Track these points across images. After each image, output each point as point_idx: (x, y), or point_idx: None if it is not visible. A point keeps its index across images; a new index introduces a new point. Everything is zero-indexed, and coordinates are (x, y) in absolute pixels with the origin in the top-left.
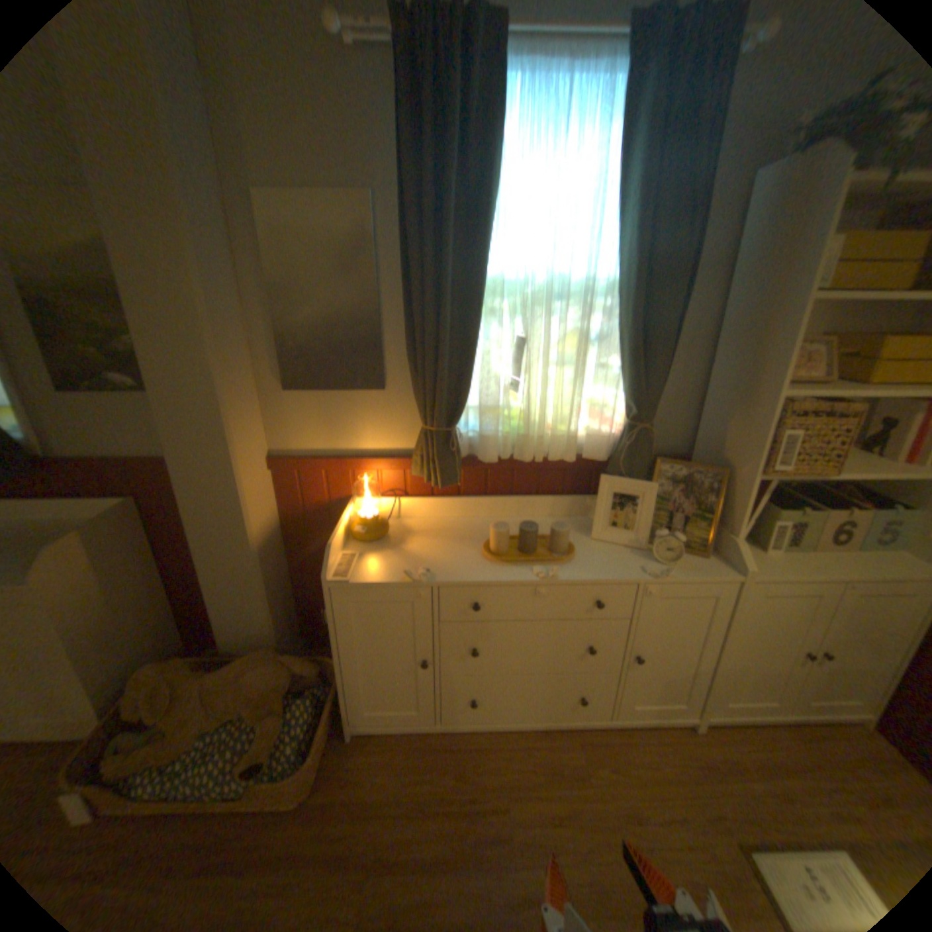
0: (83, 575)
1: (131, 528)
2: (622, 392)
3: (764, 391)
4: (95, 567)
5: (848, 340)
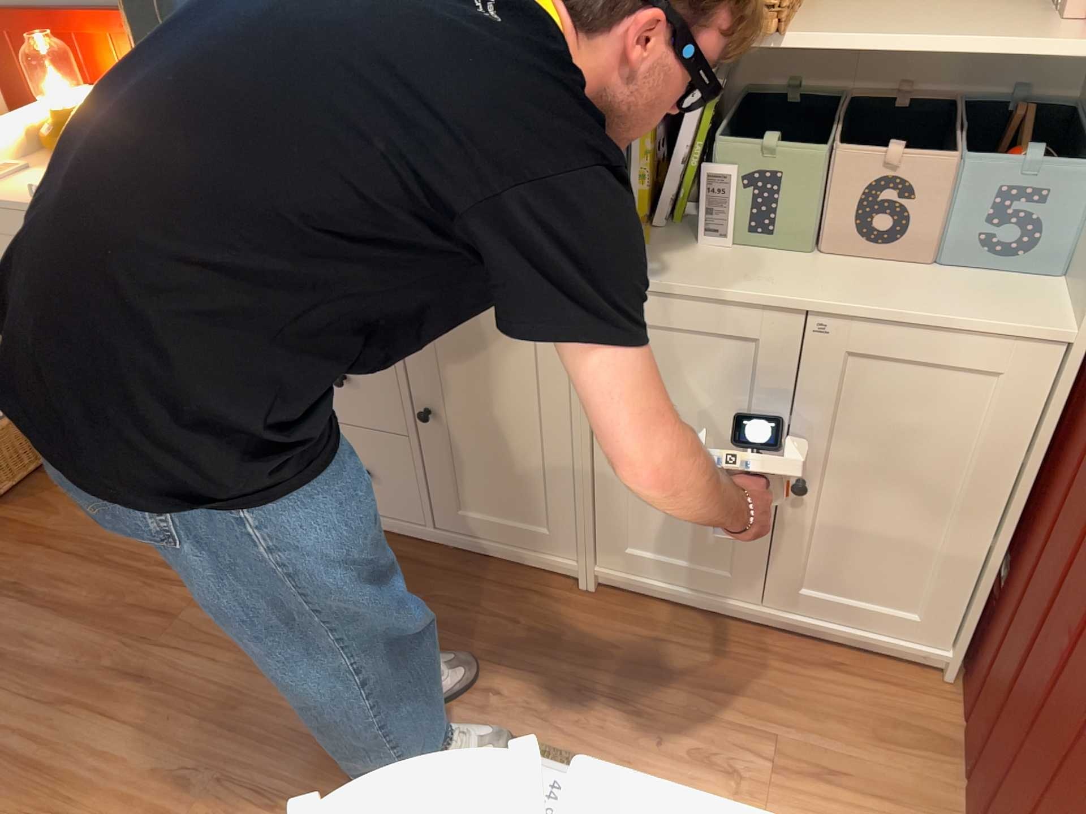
0: None
1: None
2: None
3: None
4: None
5: None
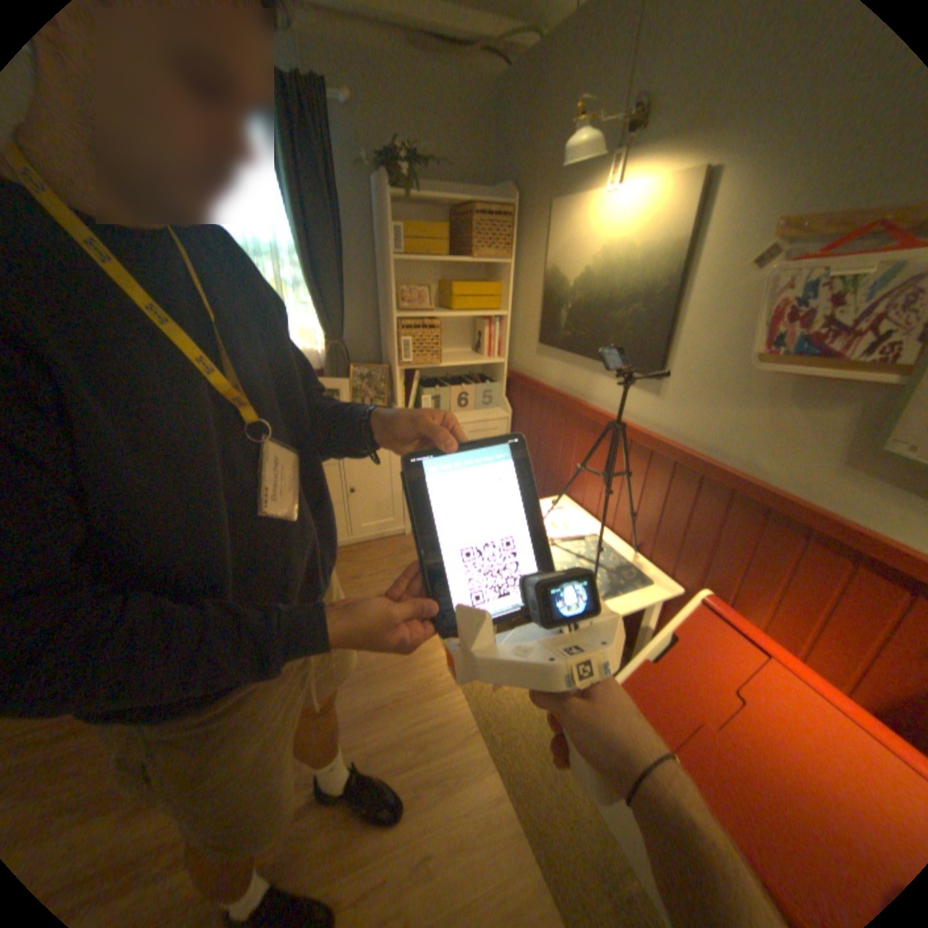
0: None
1: None
2: (320, 323)
3: (390, 317)
4: None
5: (444, 286)
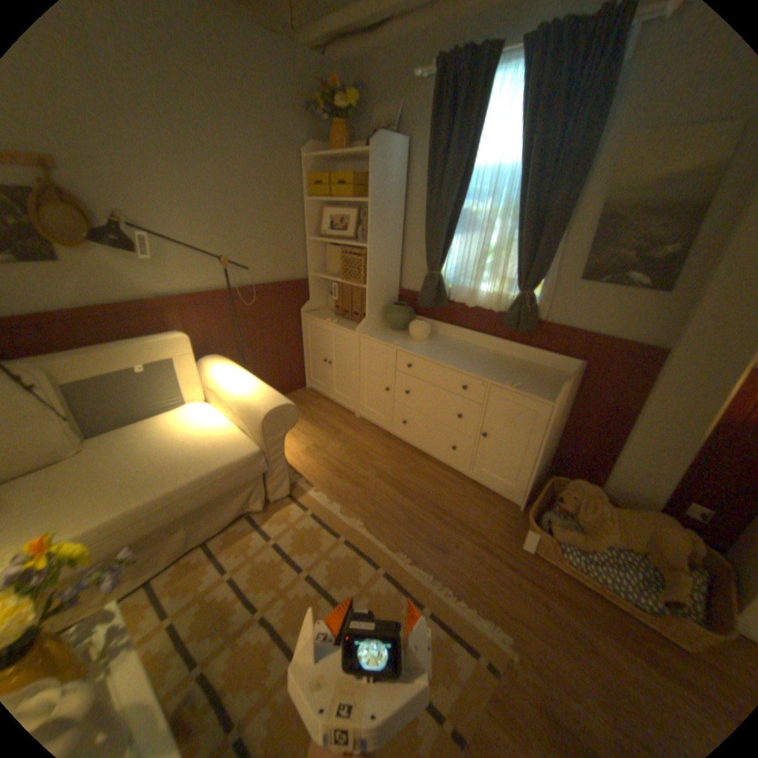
0: (564, 405)
1: (579, 381)
2: None
3: None
4: (566, 401)
5: None
